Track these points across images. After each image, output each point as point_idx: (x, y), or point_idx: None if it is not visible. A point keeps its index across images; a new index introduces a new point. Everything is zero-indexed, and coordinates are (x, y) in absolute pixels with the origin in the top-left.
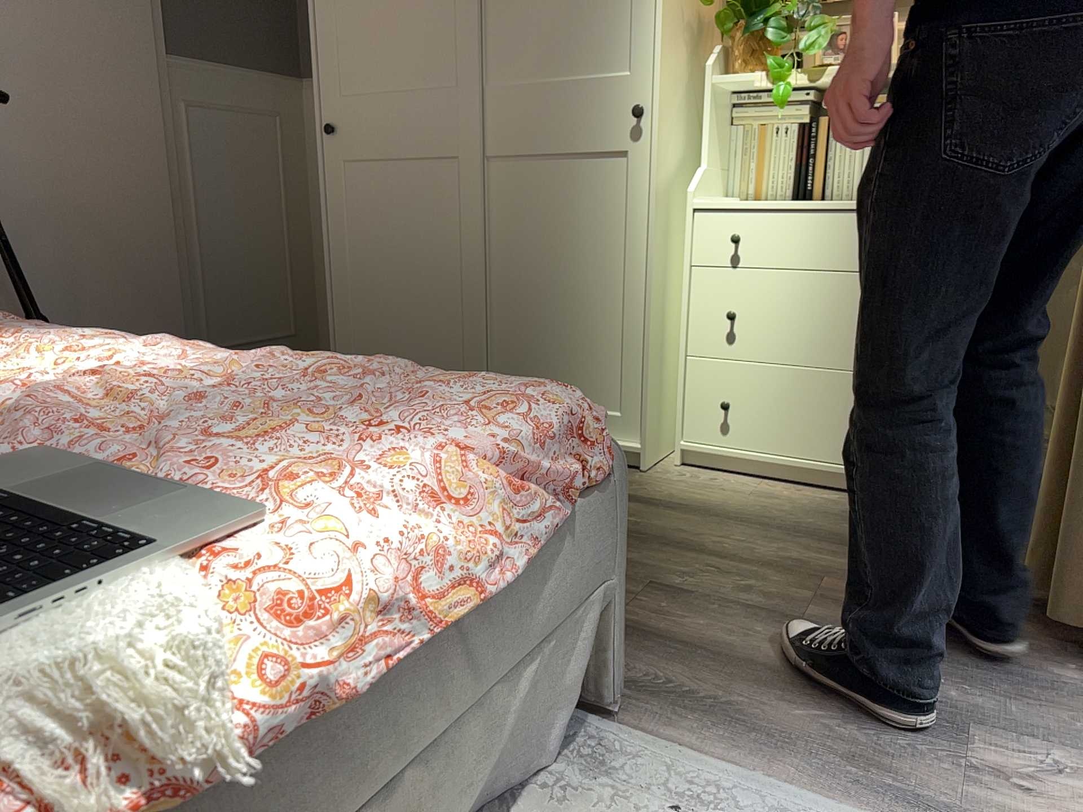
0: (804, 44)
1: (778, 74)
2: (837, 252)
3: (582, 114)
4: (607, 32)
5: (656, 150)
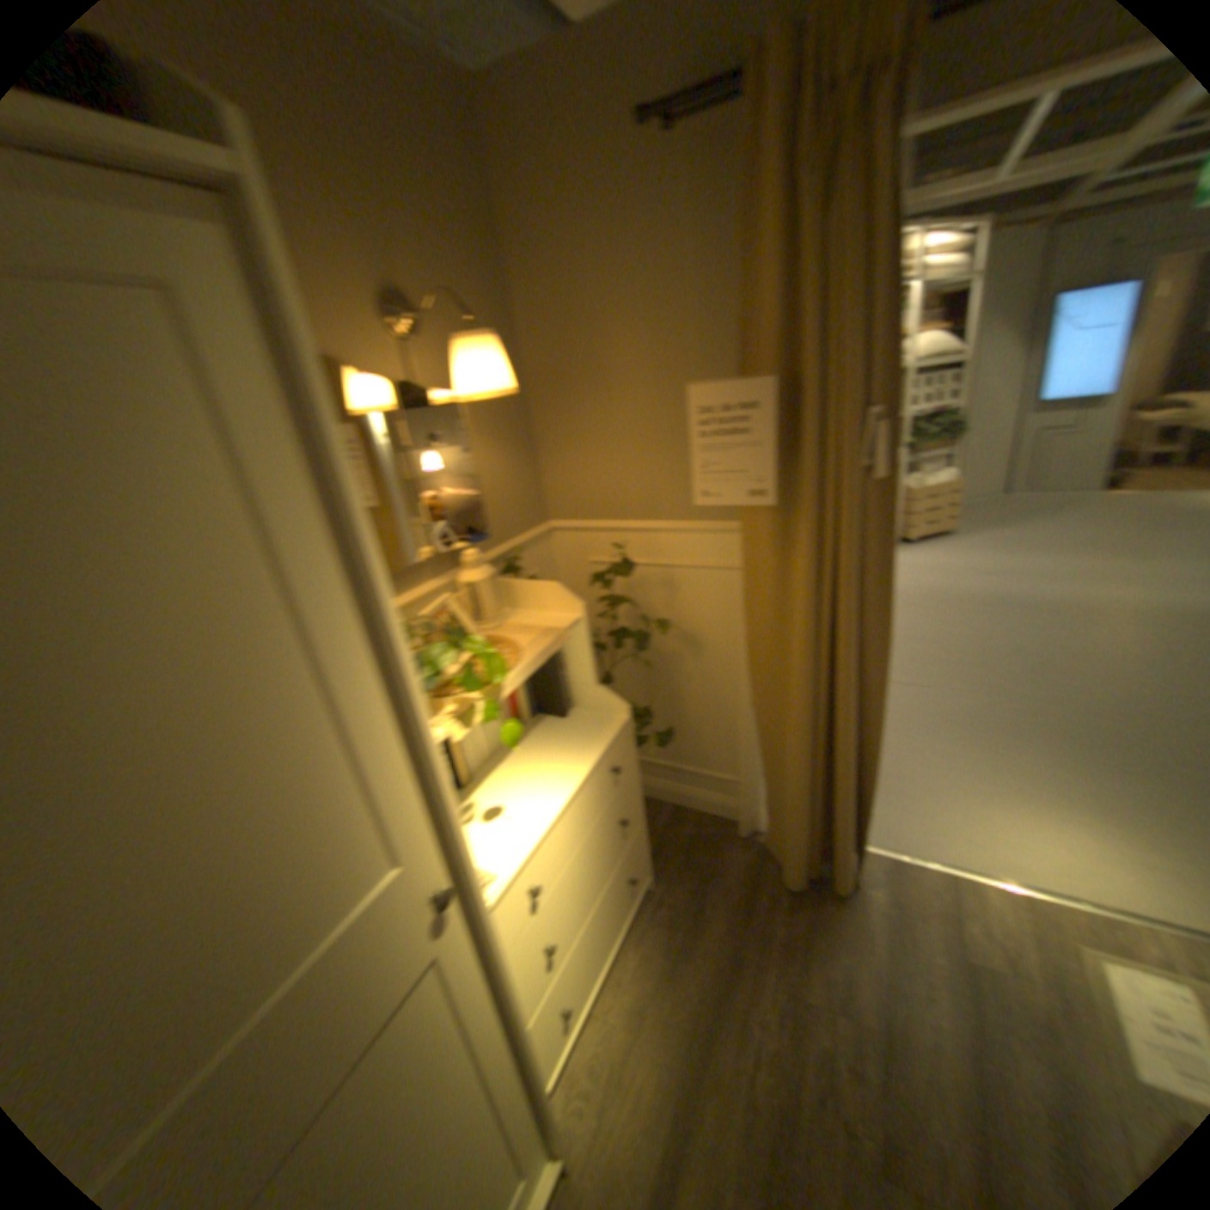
0: (491, 673)
1: (488, 715)
2: (588, 816)
3: (344, 1003)
4: (337, 847)
5: (487, 912)
